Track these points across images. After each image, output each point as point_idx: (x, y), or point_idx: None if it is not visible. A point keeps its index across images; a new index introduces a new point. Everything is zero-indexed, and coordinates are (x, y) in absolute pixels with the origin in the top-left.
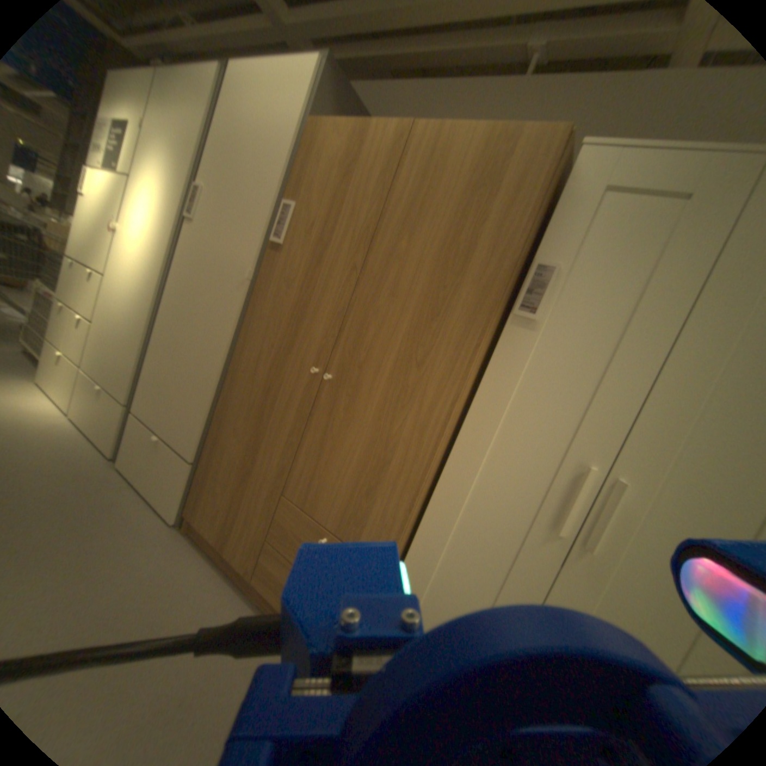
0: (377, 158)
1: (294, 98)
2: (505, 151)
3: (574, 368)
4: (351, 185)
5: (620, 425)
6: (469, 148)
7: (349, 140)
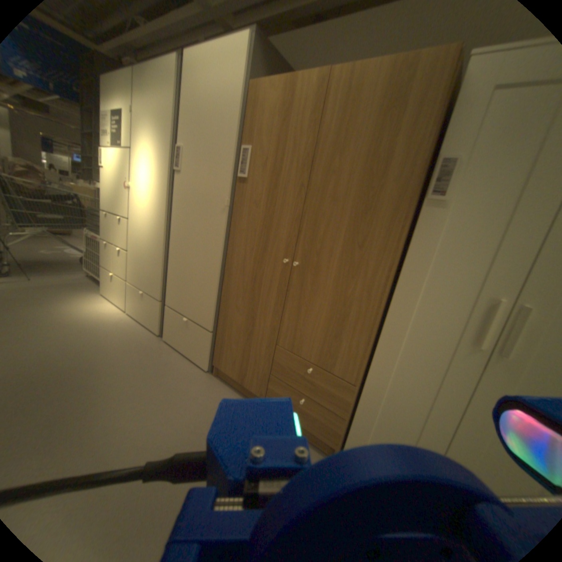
0: (307, 101)
1: (237, 68)
2: (407, 76)
3: (480, 230)
4: (291, 125)
5: (522, 267)
6: (378, 80)
7: (284, 92)
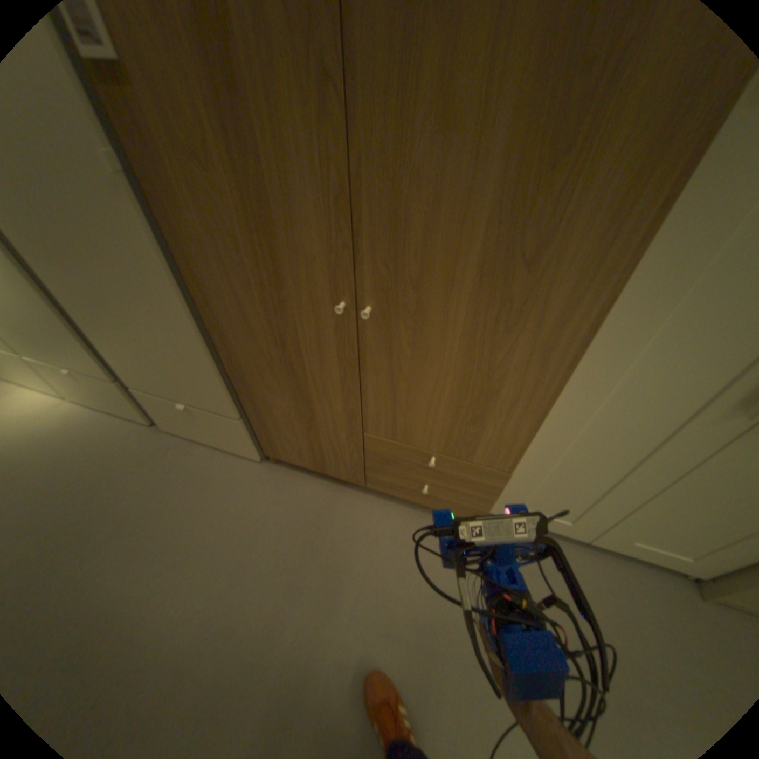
0: None
1: None
2: None
3: None
4: None
5: None
6: None
7: None
